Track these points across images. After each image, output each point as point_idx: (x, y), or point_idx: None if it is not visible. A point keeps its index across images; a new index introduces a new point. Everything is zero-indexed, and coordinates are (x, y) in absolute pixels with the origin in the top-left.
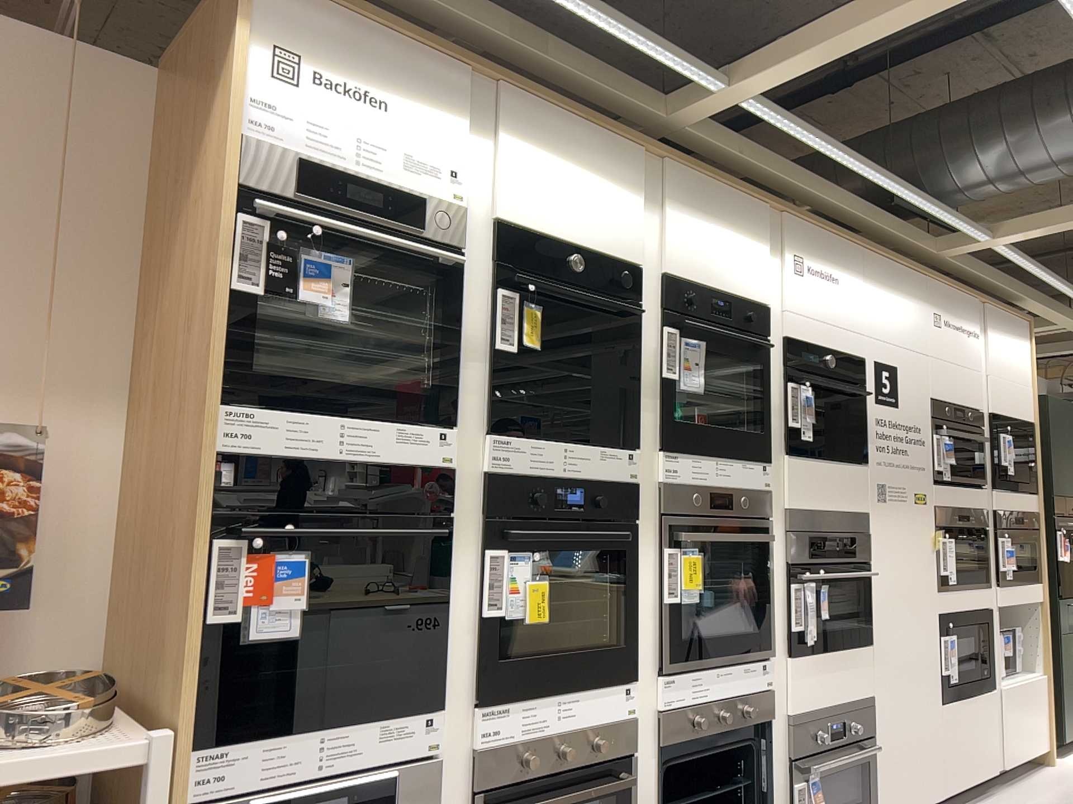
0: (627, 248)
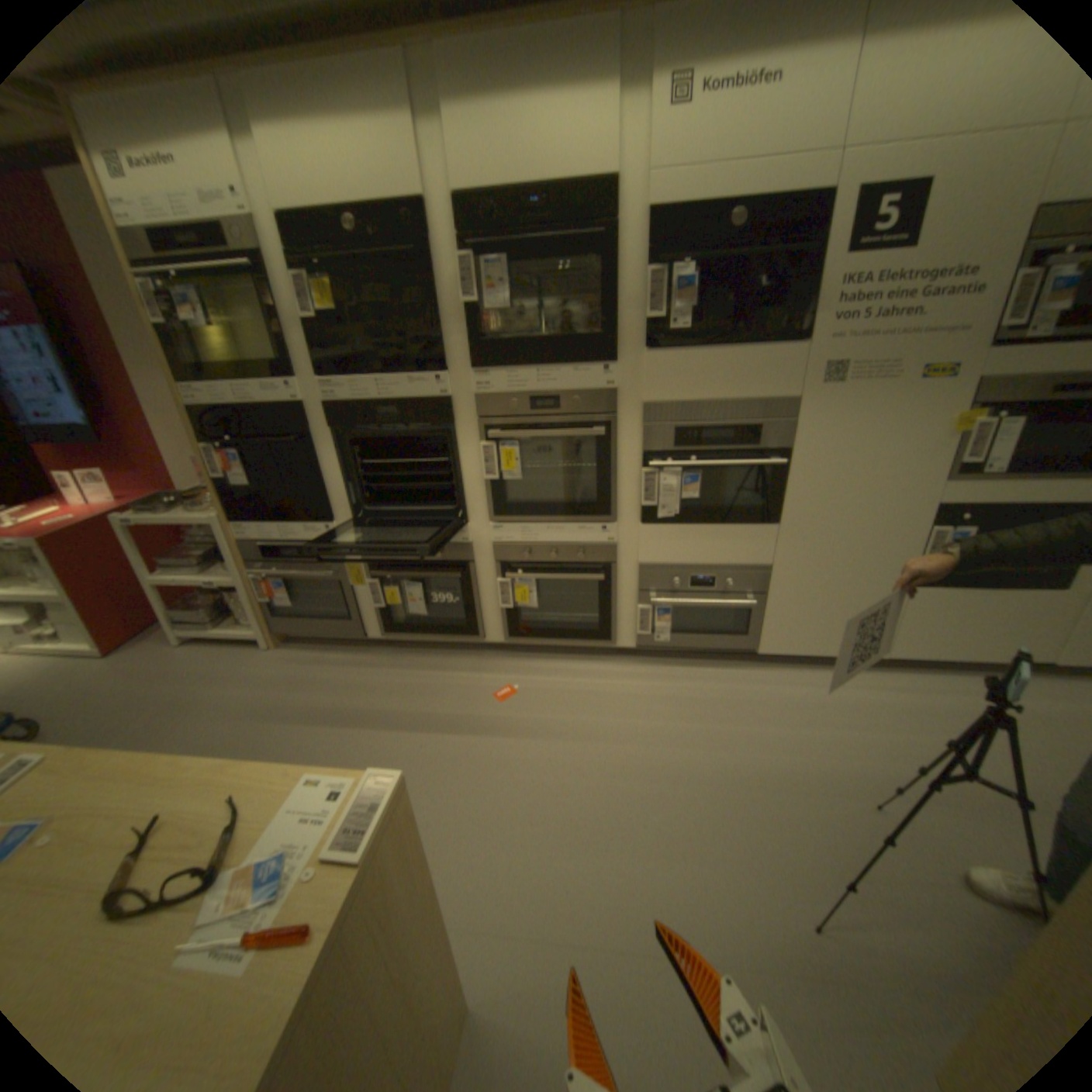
0: (402, 178)
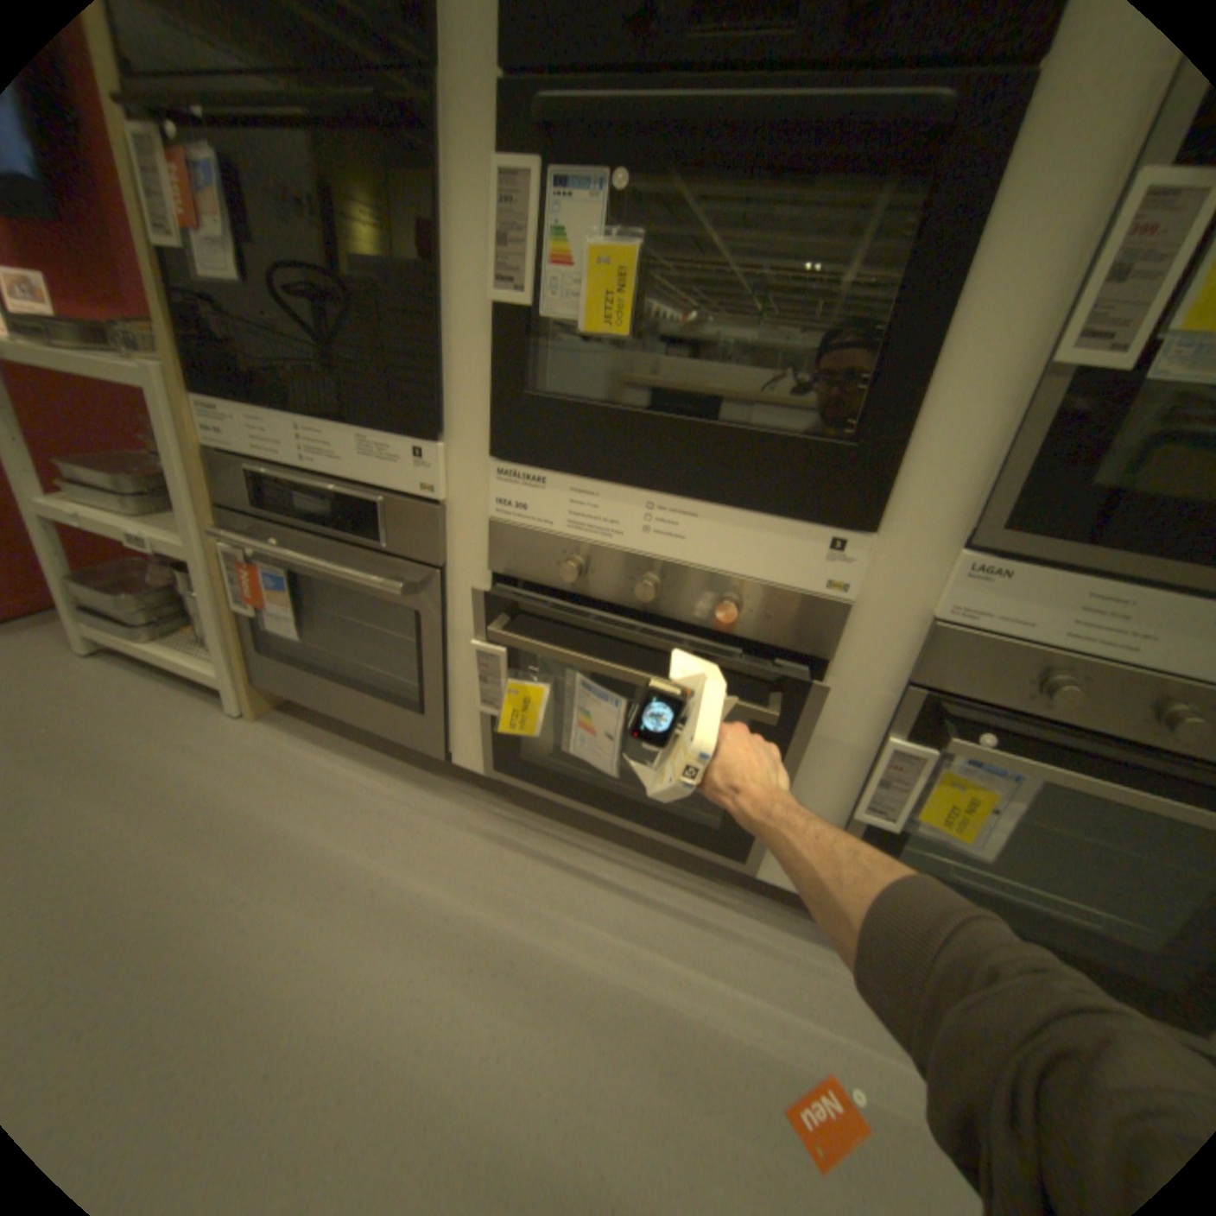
0: None
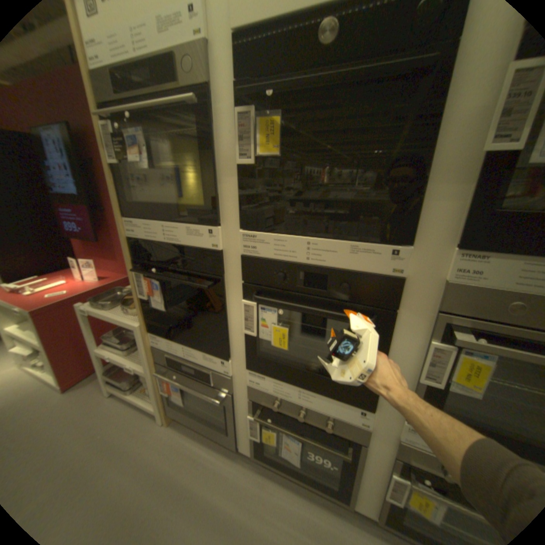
0: None
